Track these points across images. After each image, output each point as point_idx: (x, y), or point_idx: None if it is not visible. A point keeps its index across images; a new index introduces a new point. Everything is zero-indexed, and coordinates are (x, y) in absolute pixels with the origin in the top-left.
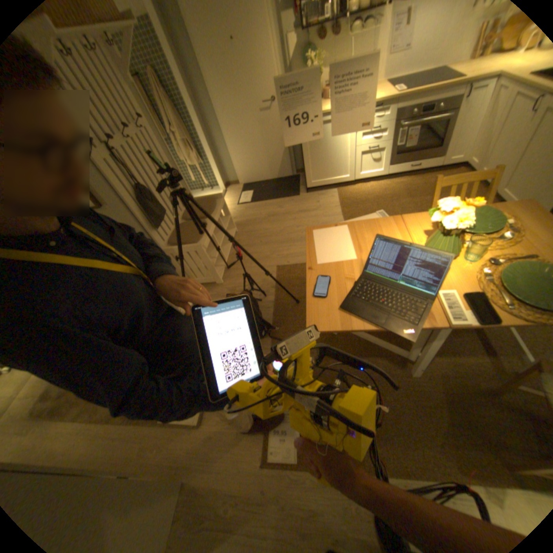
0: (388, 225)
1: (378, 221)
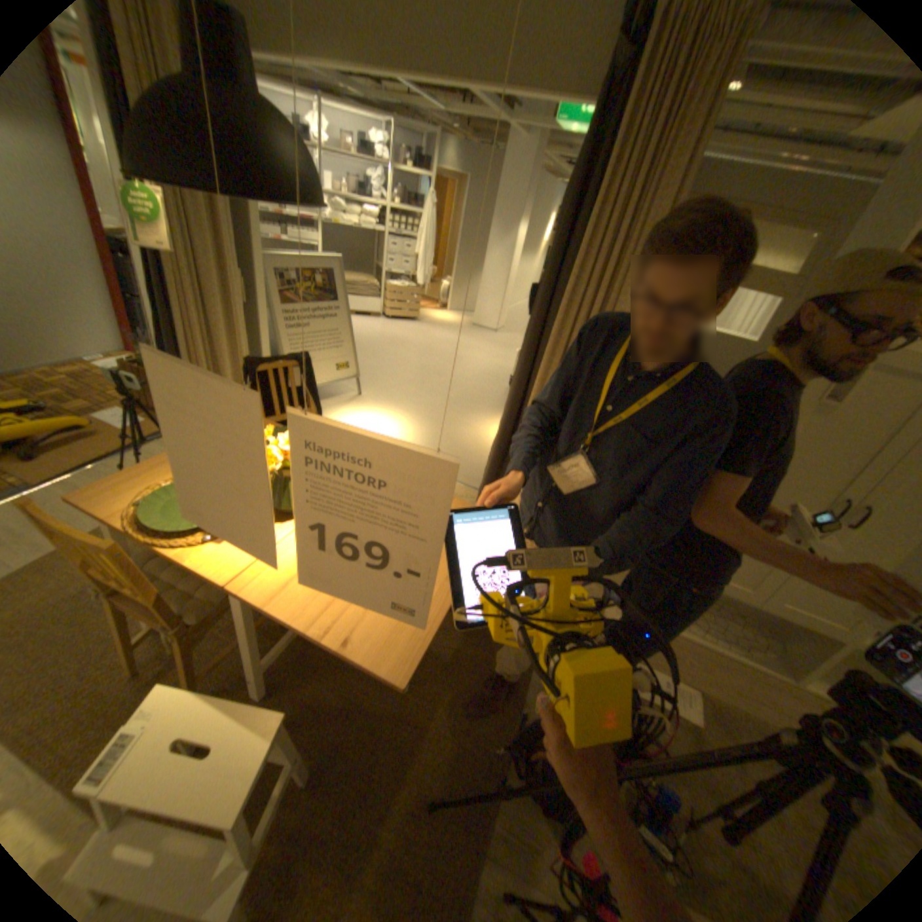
0: (281, 570)
1: (270, 601)
